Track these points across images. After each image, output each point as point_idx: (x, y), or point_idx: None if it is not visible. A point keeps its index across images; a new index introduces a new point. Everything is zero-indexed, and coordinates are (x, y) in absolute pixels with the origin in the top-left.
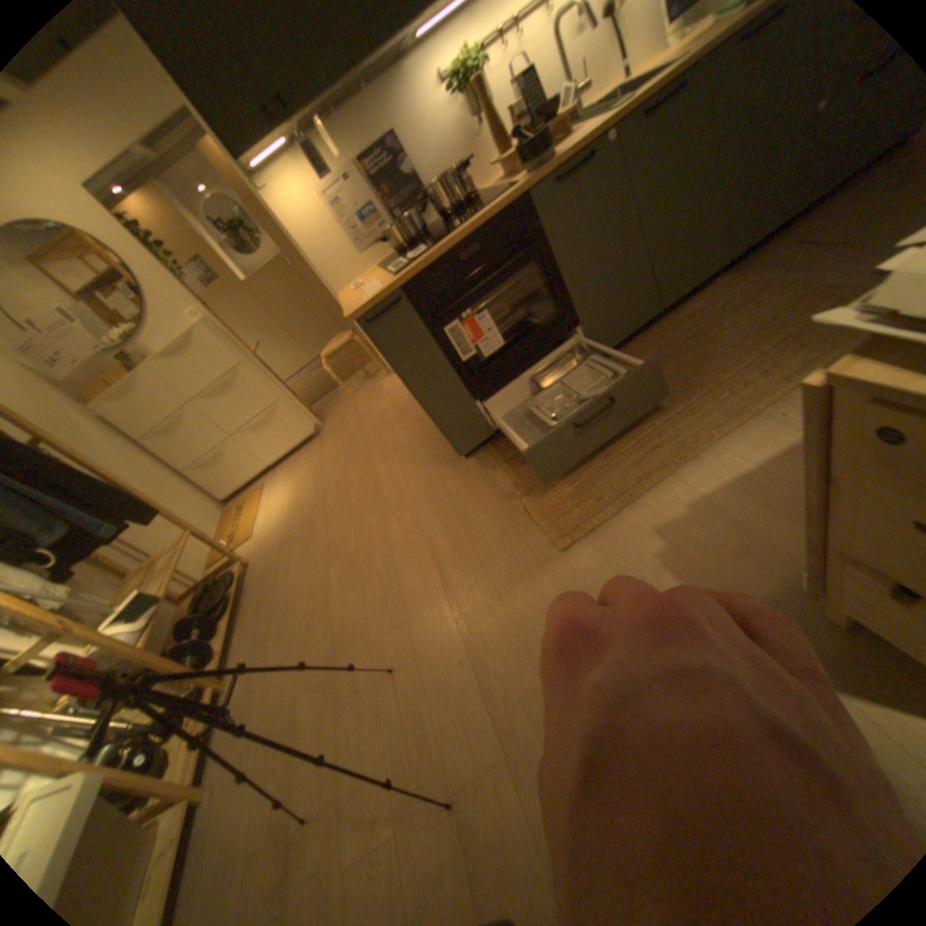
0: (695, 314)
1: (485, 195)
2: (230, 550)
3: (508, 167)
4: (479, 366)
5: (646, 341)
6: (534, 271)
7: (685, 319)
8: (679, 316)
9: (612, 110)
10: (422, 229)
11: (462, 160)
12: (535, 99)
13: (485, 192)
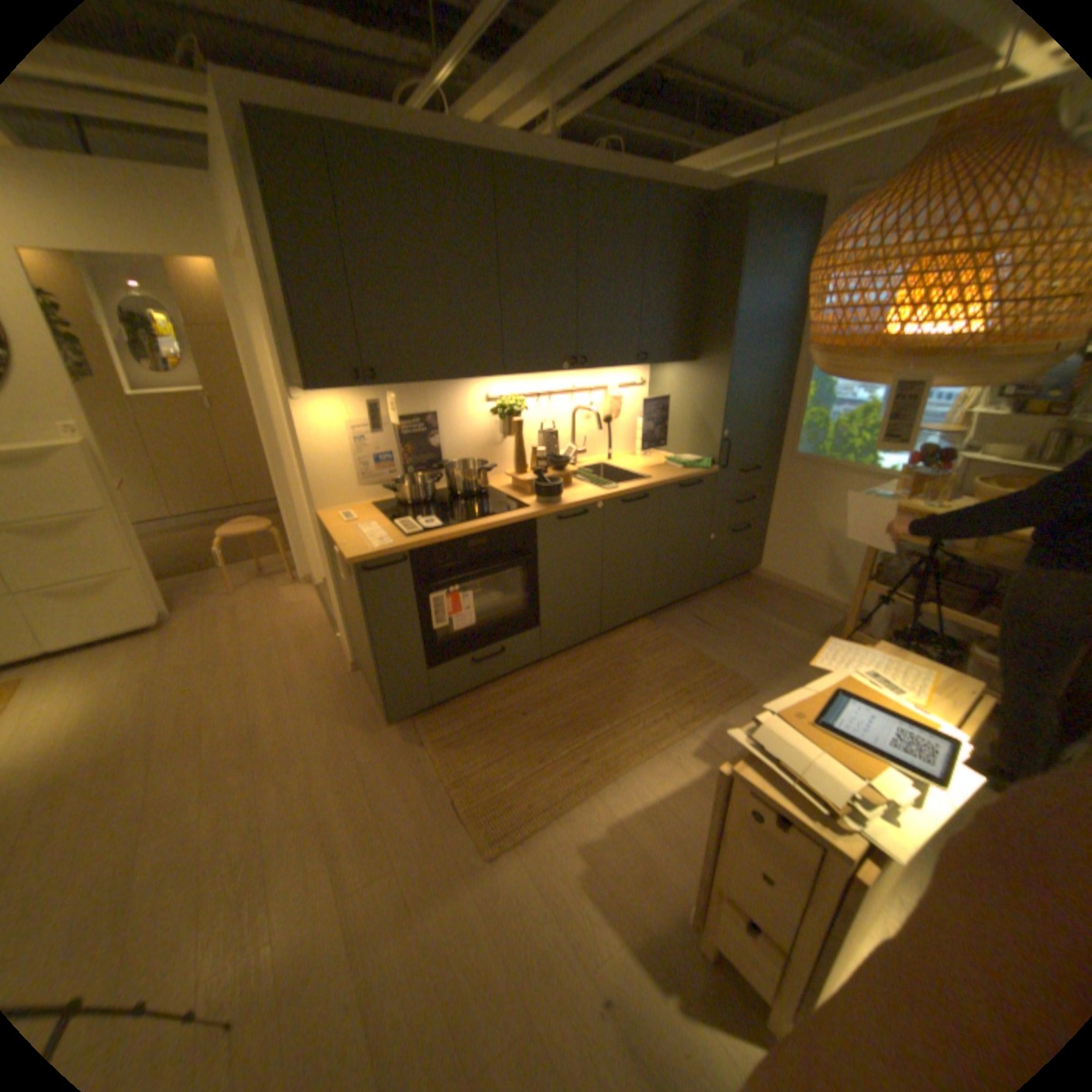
0: (622, 646)
1: (495, 498)
2: None
3: (518, 485)
4: (443, 638)
5: (583, 656)
6: (517, 573)
7: (615, 648)
8: (610, 643)
9: (602, 491)
10: (430, 497)
11: (483, 462)
12: (547, 447)
13: (495, 494)
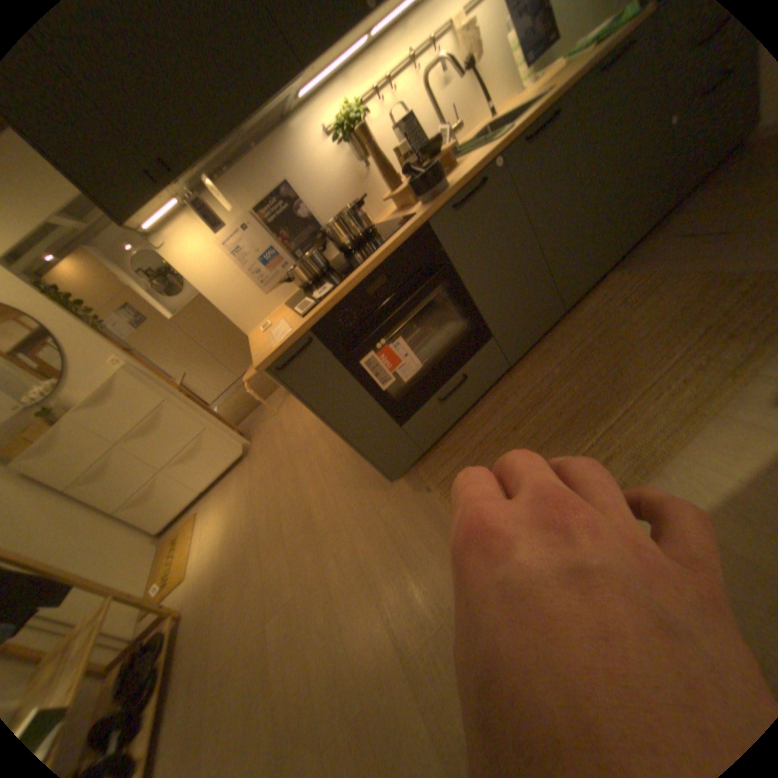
0: (597, 310)
1: (382, 229)
2: (162, 597)
3: (400, 201)
4: (399, 390)
5: (555, 341)
6: (441, 293)
7: (589, 317)
8: (582, 314)
9: (495, 140)
10: (325, 265)
11: (356, 199)
12: (415, 141)
13: (382, 225)
